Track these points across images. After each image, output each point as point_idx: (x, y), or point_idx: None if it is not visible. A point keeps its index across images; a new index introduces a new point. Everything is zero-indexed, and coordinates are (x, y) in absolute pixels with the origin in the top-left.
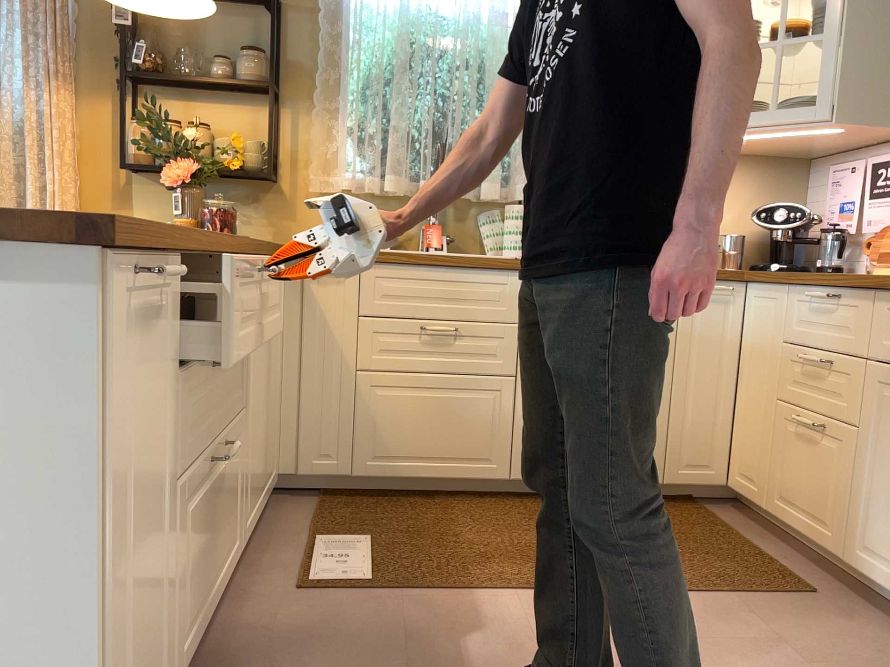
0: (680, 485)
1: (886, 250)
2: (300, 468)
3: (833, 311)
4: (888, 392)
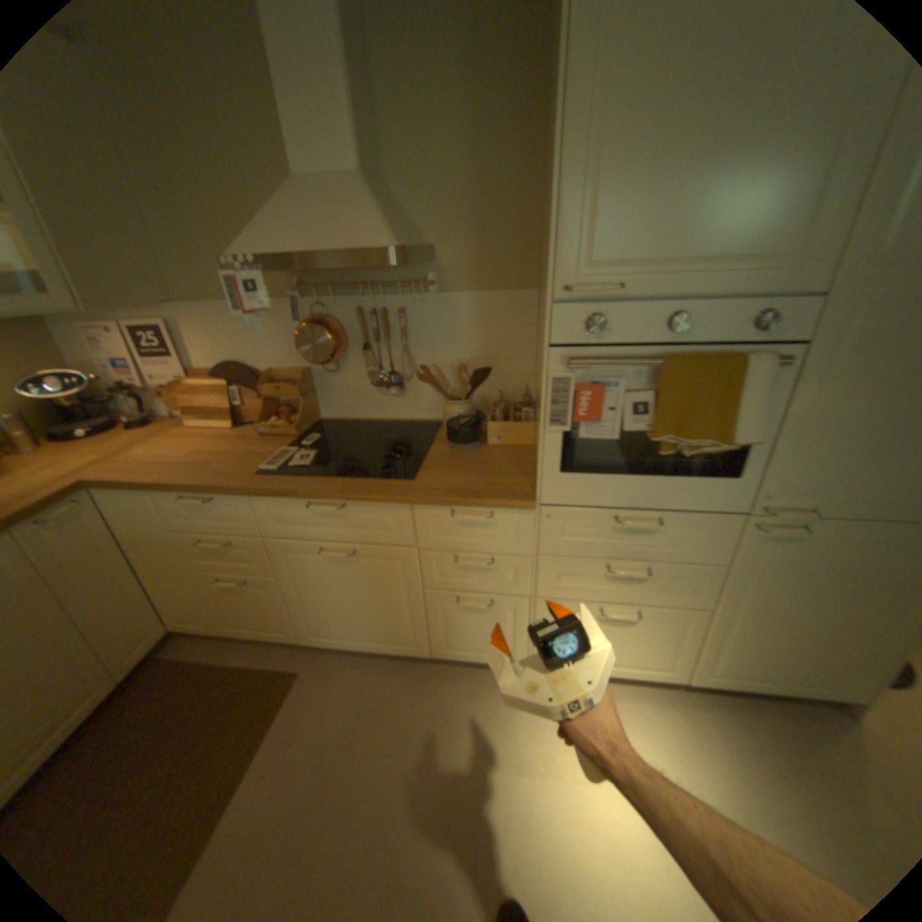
0: (133, 671)
1: (185, 406)
2: None
3: (211, 508)
4: (289, 555)
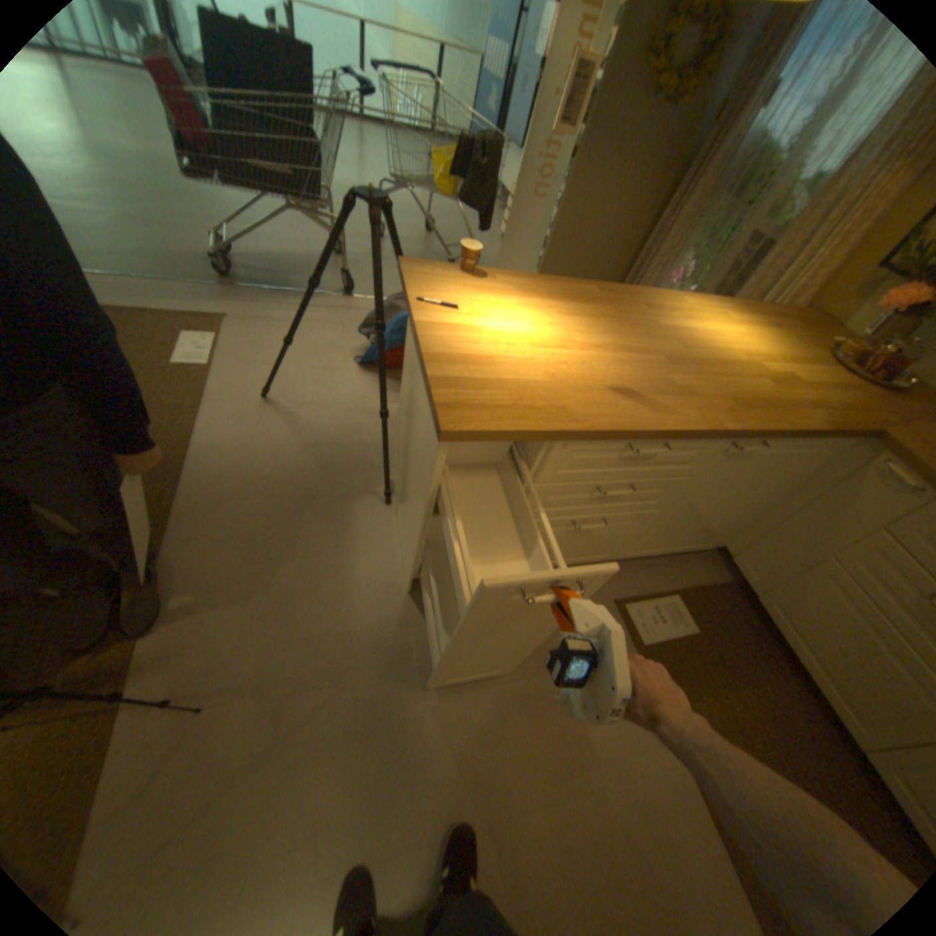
0: None
1: None
2: (739, 560)
3: None
4: None
